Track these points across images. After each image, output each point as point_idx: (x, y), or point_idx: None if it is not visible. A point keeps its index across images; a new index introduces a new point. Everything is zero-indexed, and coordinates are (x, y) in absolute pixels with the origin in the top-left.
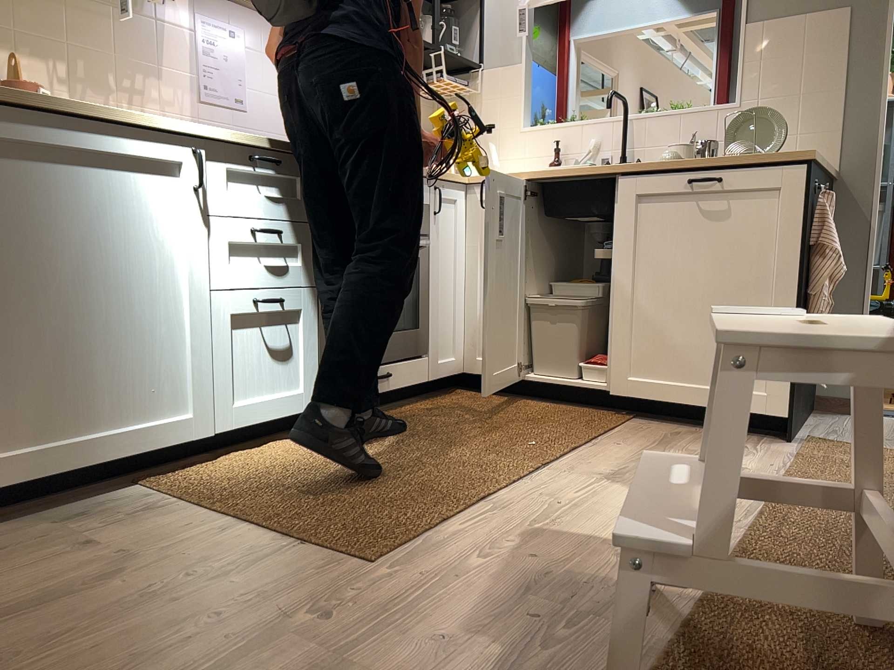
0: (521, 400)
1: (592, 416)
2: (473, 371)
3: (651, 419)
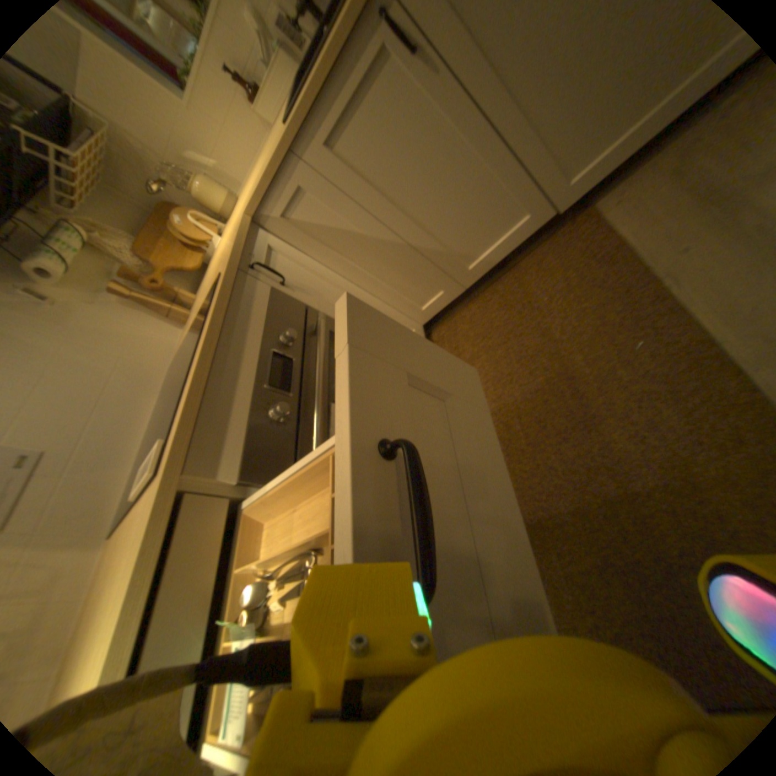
0: (483, 292)
1: (567, 245)
2: (430, 317)
3: (614, 189)
